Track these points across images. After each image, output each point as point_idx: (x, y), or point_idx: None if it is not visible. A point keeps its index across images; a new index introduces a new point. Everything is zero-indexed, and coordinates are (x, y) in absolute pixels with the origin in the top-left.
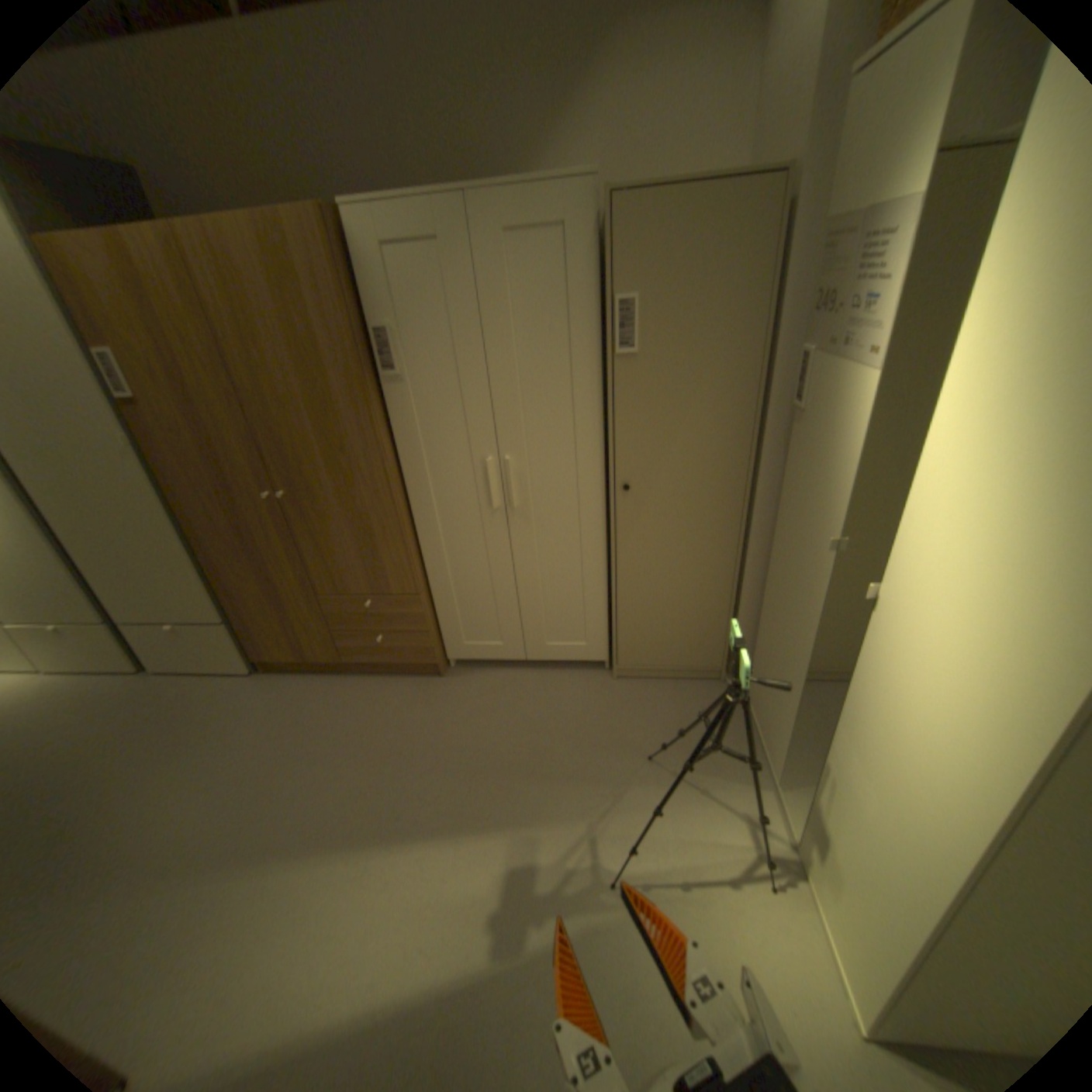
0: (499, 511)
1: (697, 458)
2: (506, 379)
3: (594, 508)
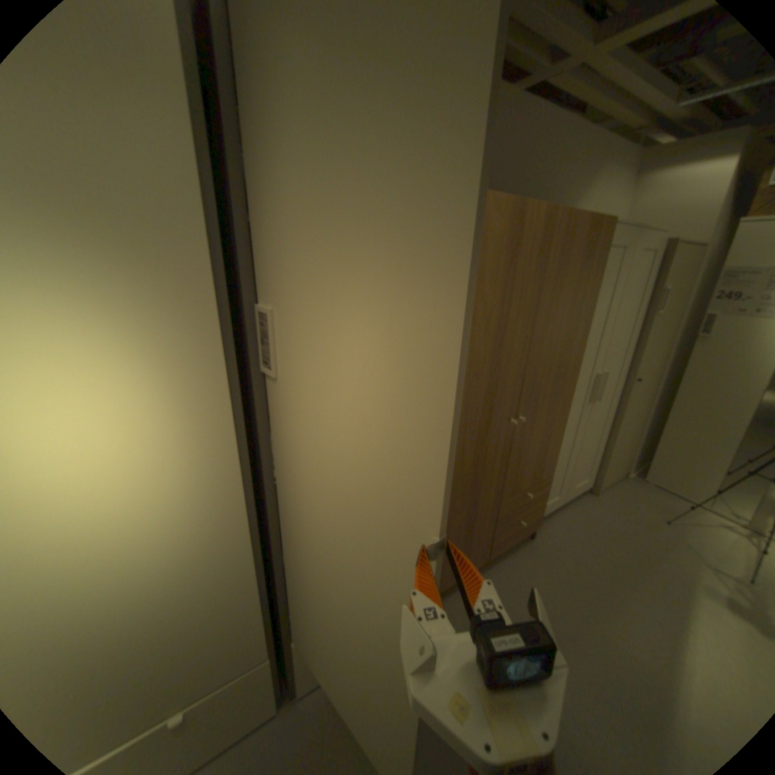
0: (589, 405)
1: (657, 362)
2: (619, 326)
3: (618, 395)
